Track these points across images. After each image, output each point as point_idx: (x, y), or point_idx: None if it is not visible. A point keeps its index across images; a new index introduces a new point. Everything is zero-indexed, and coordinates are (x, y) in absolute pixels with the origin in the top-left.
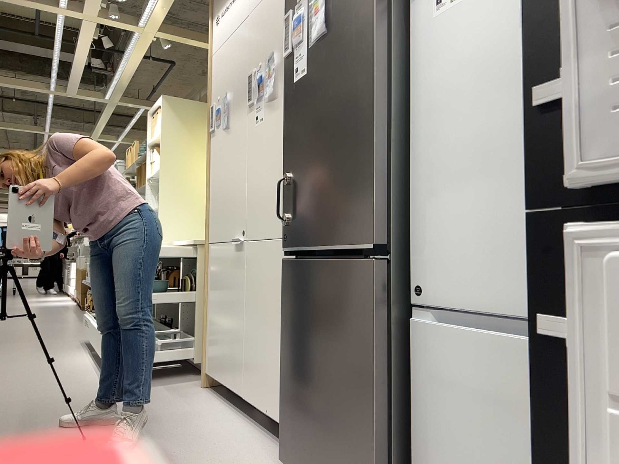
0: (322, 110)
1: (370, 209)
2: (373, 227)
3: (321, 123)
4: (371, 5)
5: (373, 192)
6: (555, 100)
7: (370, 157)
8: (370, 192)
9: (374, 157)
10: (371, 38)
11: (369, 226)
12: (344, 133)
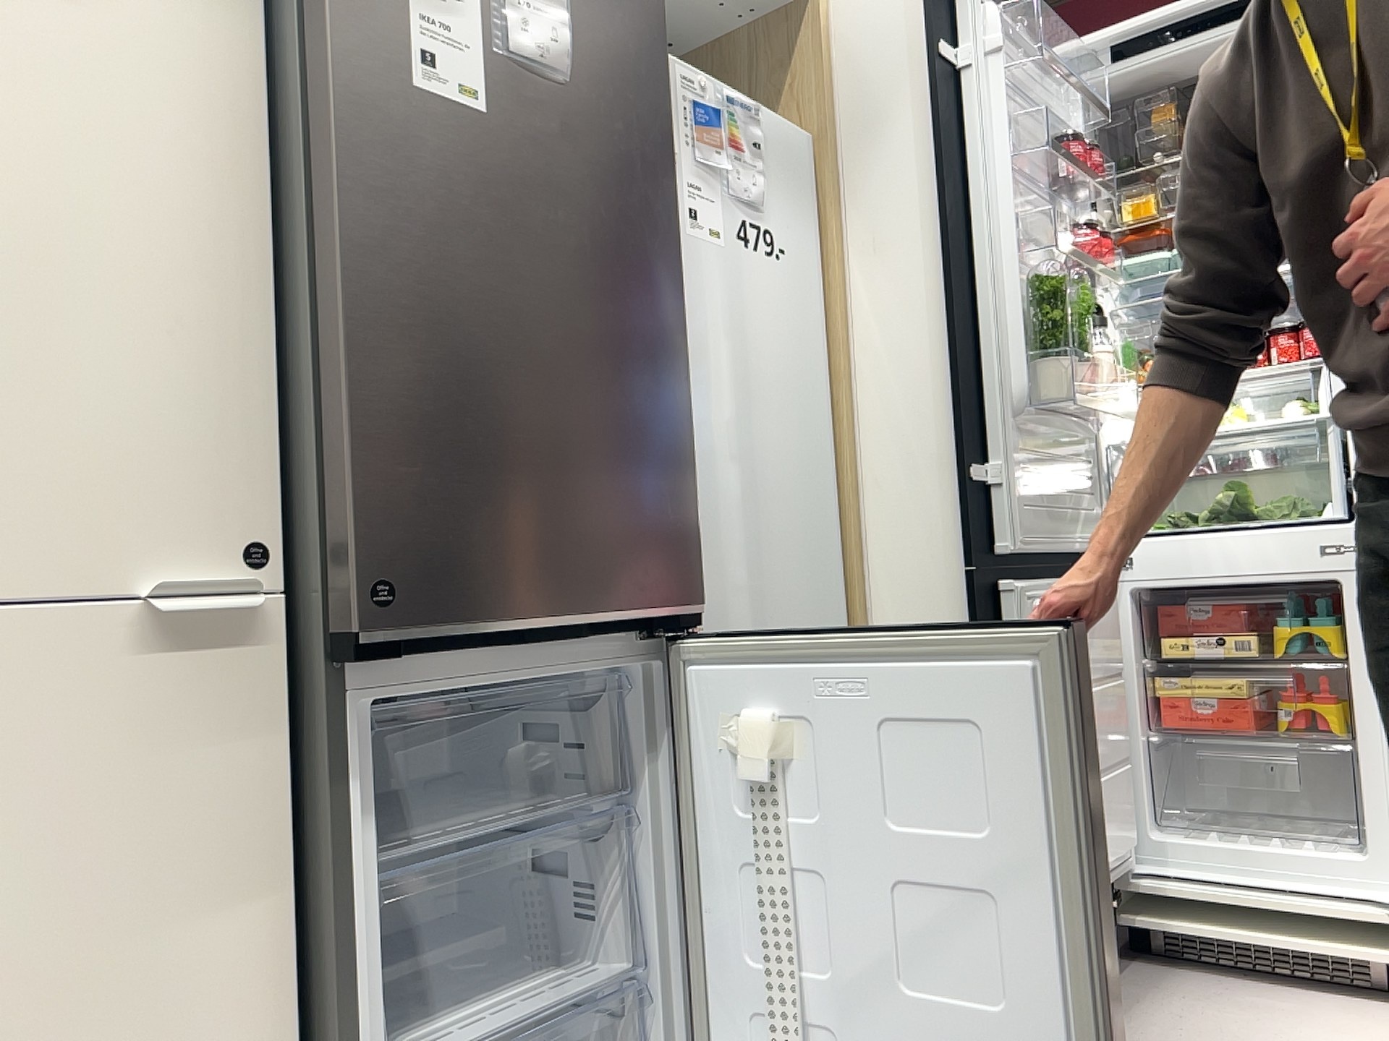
0: (555, 261)
1: (689, 534)
2: (697, 569)
3: (554, 293)
4: (667, 139)
5: (693, 501)
6: (977, 475)
7: (683, 433)
8: (687, 500)
9: (689, 434)
10: (670, 203)
11: (690, 568)
12: (625, 355)
